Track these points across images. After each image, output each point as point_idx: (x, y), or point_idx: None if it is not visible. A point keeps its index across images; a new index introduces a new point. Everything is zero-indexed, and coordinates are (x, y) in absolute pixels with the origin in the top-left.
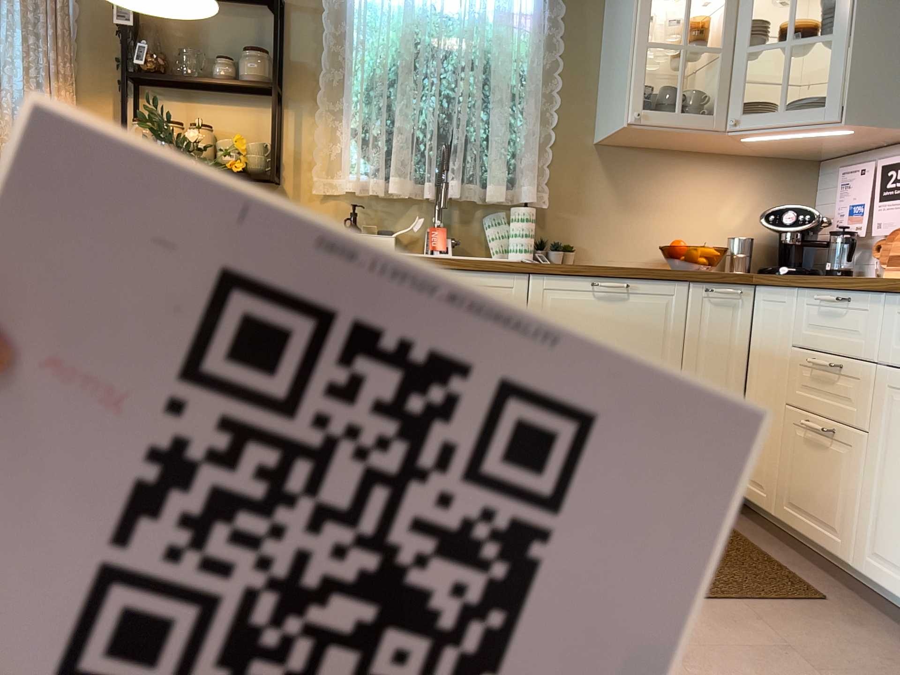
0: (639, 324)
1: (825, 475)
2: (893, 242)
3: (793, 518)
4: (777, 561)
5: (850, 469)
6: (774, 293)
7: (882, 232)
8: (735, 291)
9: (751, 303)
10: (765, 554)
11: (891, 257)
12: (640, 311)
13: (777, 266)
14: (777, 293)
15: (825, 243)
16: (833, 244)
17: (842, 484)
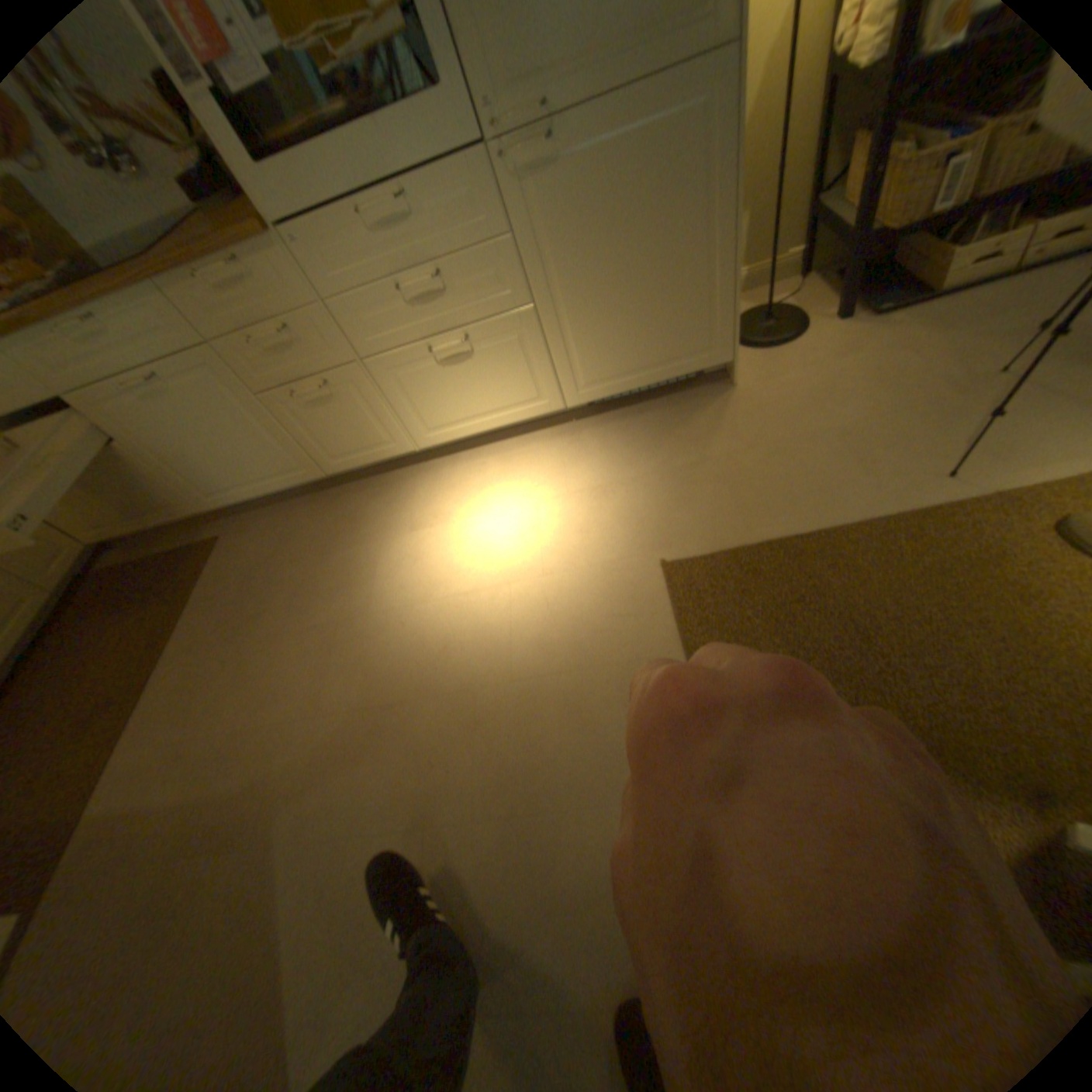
0: None
1: (125, 486)
2: None
3: (143, 523)
4: (170, 550)
5: (134, 470)
6: None
7: None
8: None
9: None
10: (160, 554)
11: None
12: None
13: None
14: None
15: None
16: None
17: (142, 481)
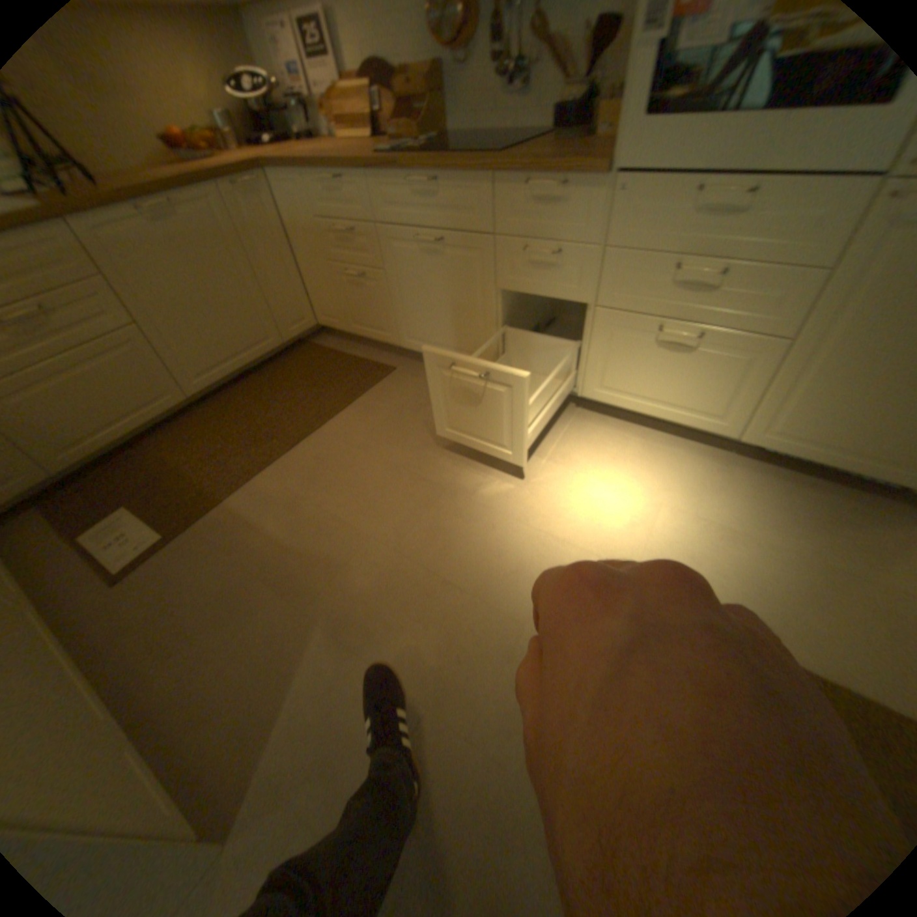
0: (197, 231)
1: (367, 299)
2: (331, 100)
3: (358, 328)
4: (362, 356)
5: (380, 292)
6: (280, 171)
7: (318, 89)
8: (251, 176)
9: (266, 182)
10: (354, 355)
11: (334, 113)
12: (191, 218)
13: (260, 134)
14: (283, 170)
15: (283, 105)
16: (288, 104)
17: (379, 302)
